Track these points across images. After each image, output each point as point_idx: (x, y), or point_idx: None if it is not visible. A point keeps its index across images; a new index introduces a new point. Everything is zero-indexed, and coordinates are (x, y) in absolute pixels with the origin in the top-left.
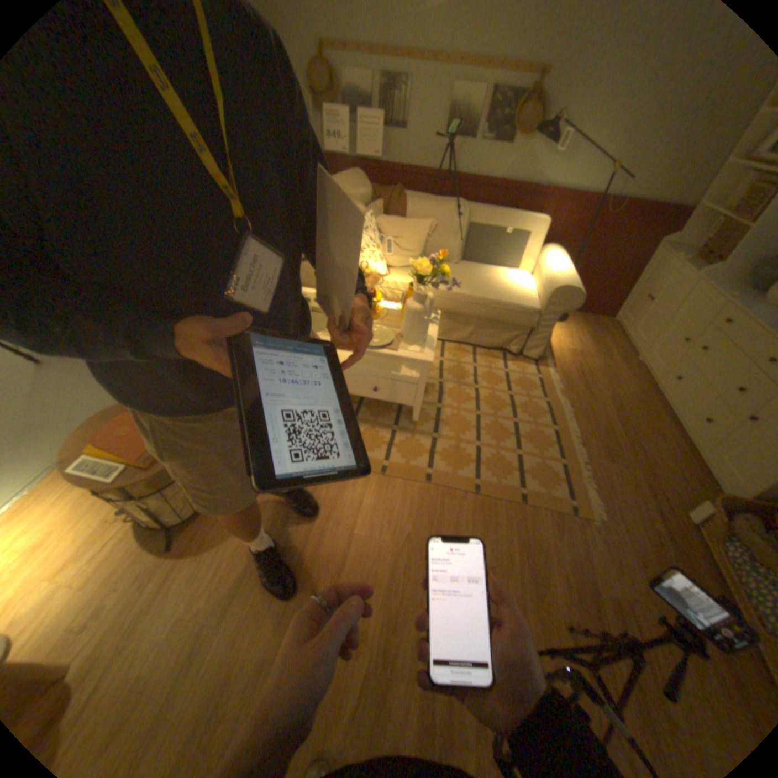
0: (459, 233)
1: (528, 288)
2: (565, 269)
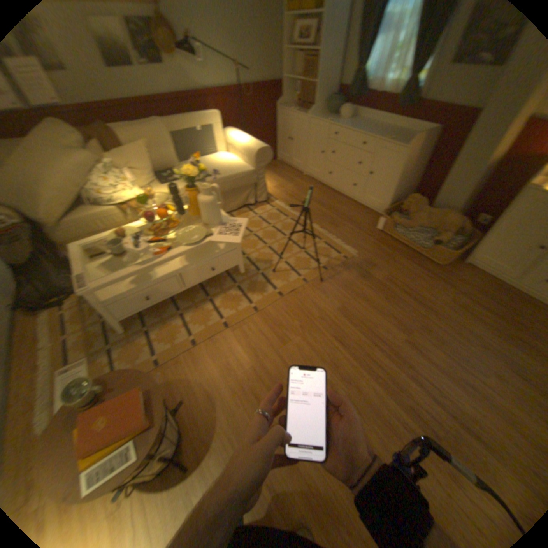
0: (168, 142)
1: (235, 161)
2: (248, 140)
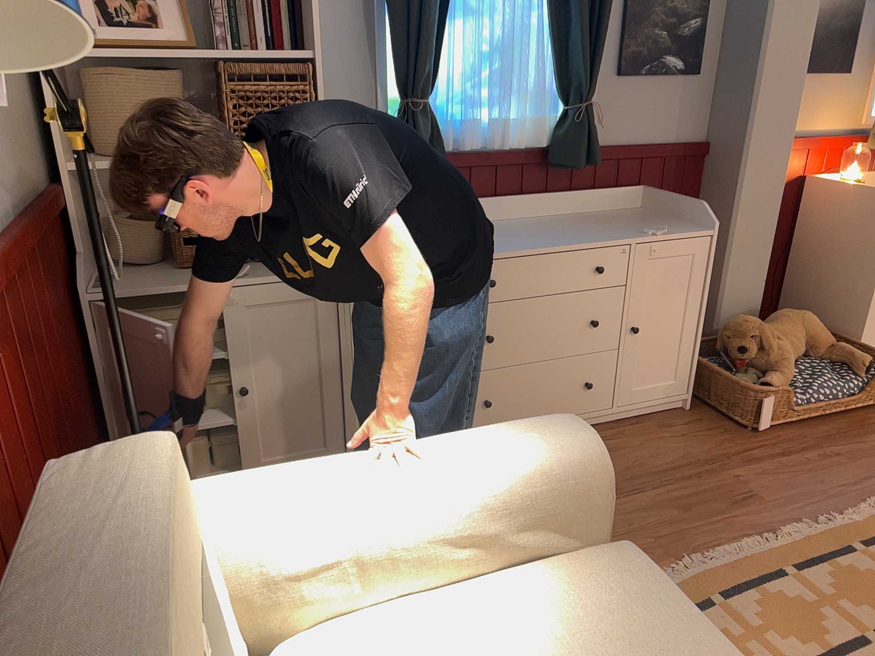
0: None
1: (477, 601)
2: (434, 452)
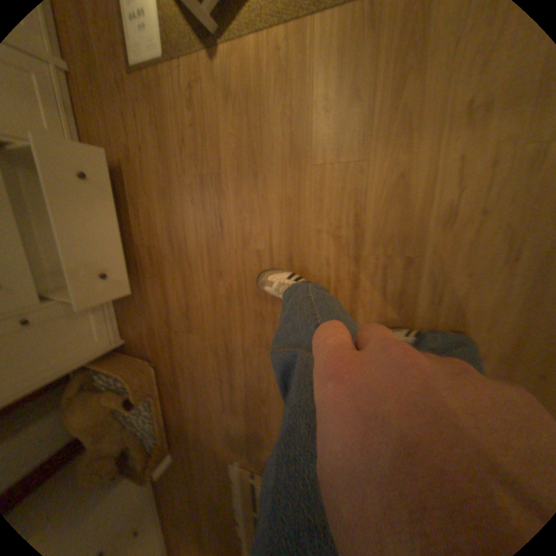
0: None
1: None
2: None
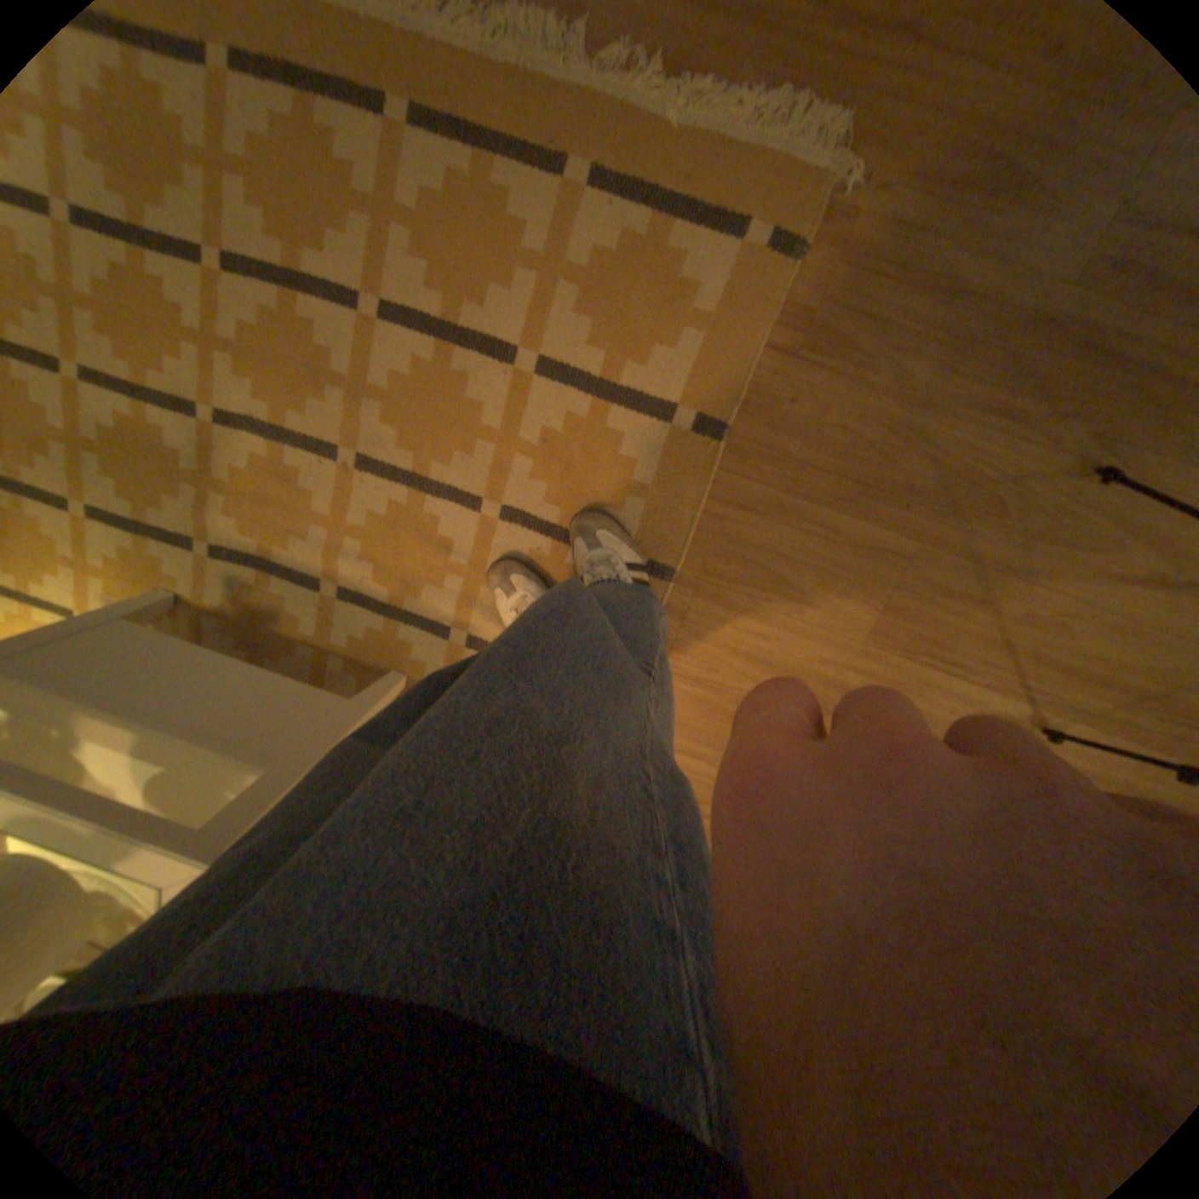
0: None
1: None
2: None
